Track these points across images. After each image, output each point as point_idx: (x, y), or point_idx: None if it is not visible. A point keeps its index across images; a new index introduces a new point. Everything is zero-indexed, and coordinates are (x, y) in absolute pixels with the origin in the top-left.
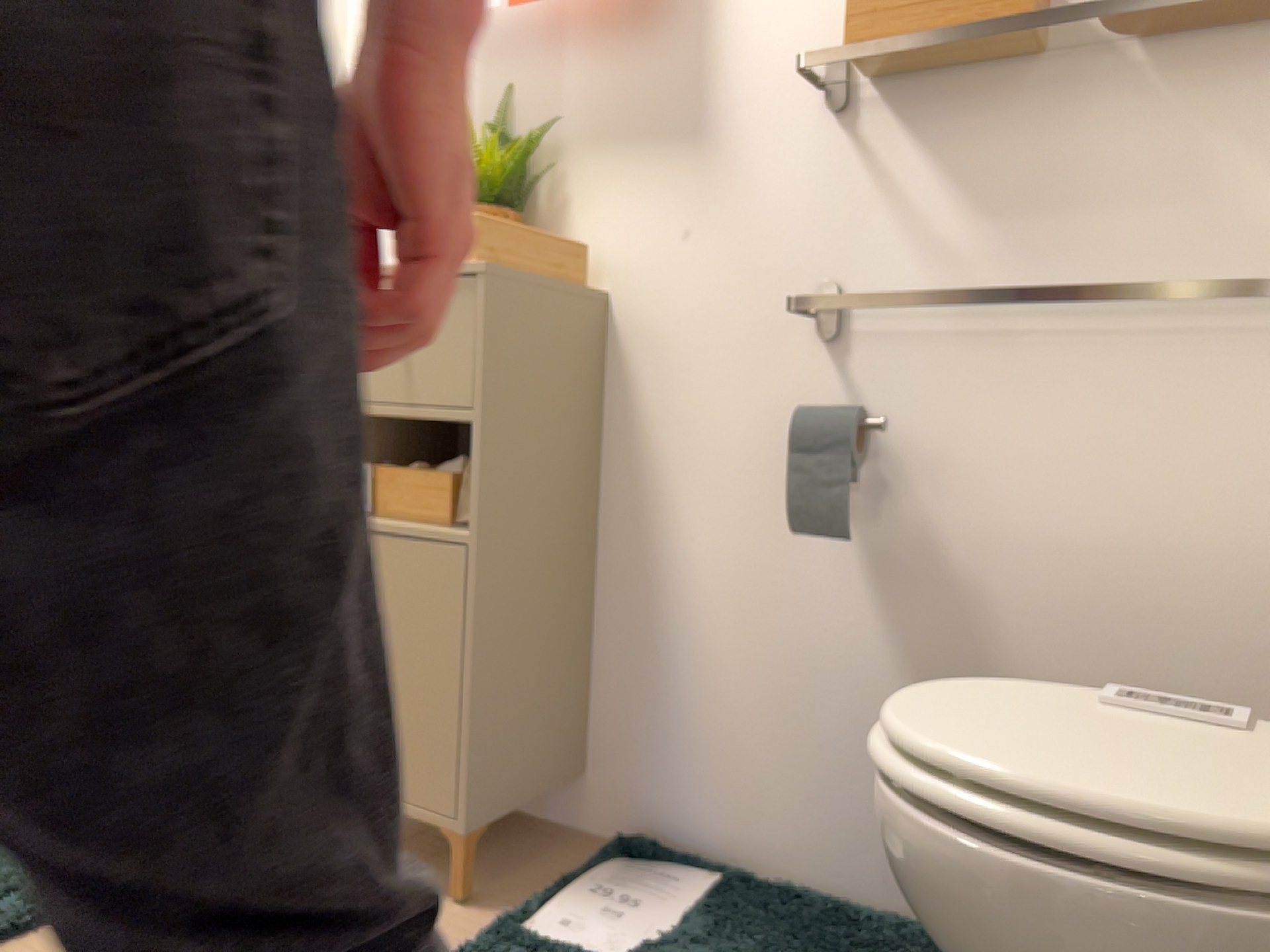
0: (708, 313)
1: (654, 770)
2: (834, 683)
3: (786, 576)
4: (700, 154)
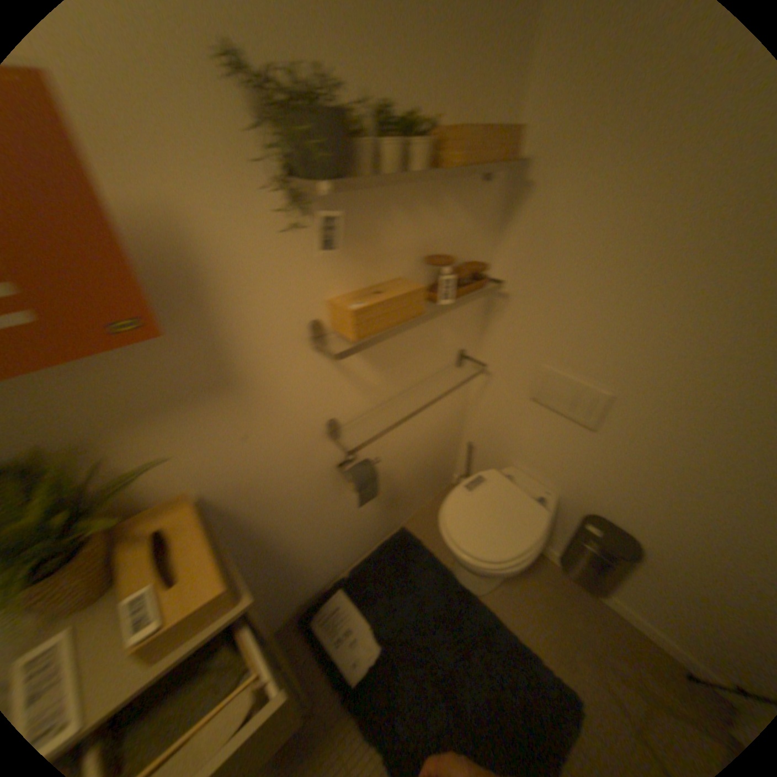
0: (273, 461)
1: (297, 594)
2: (353, 521)
3: (333, 511)
4: (241, 393)
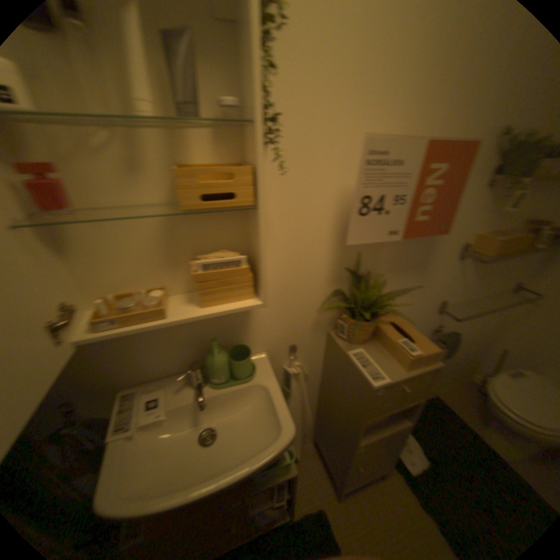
0: (413, 315)
1: None
2: None
3: None
4: (423, 272)
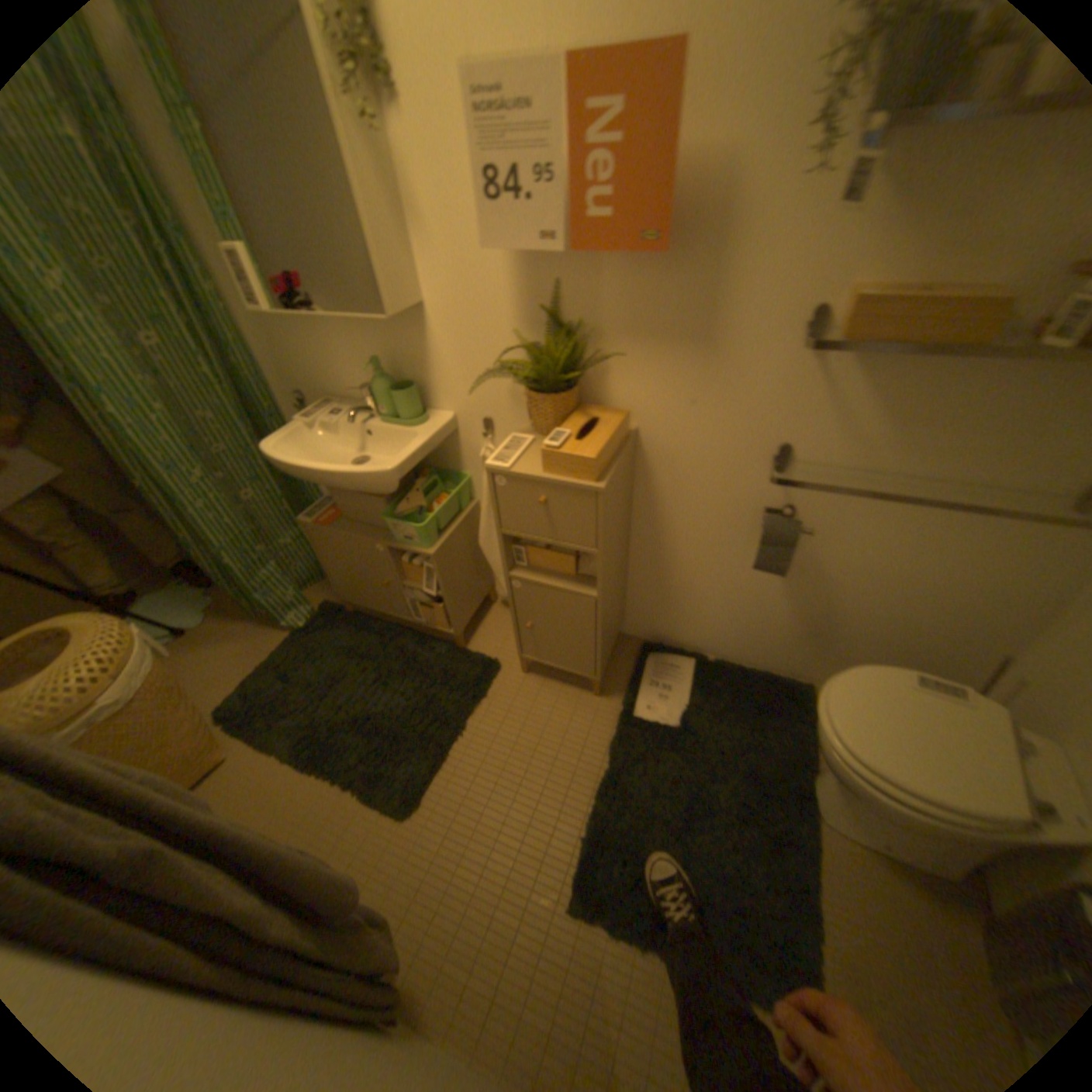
0: (703, 447)
1: (658, 618)
2: (752, 602)
3: (735, 564)
4: (707, 354)
